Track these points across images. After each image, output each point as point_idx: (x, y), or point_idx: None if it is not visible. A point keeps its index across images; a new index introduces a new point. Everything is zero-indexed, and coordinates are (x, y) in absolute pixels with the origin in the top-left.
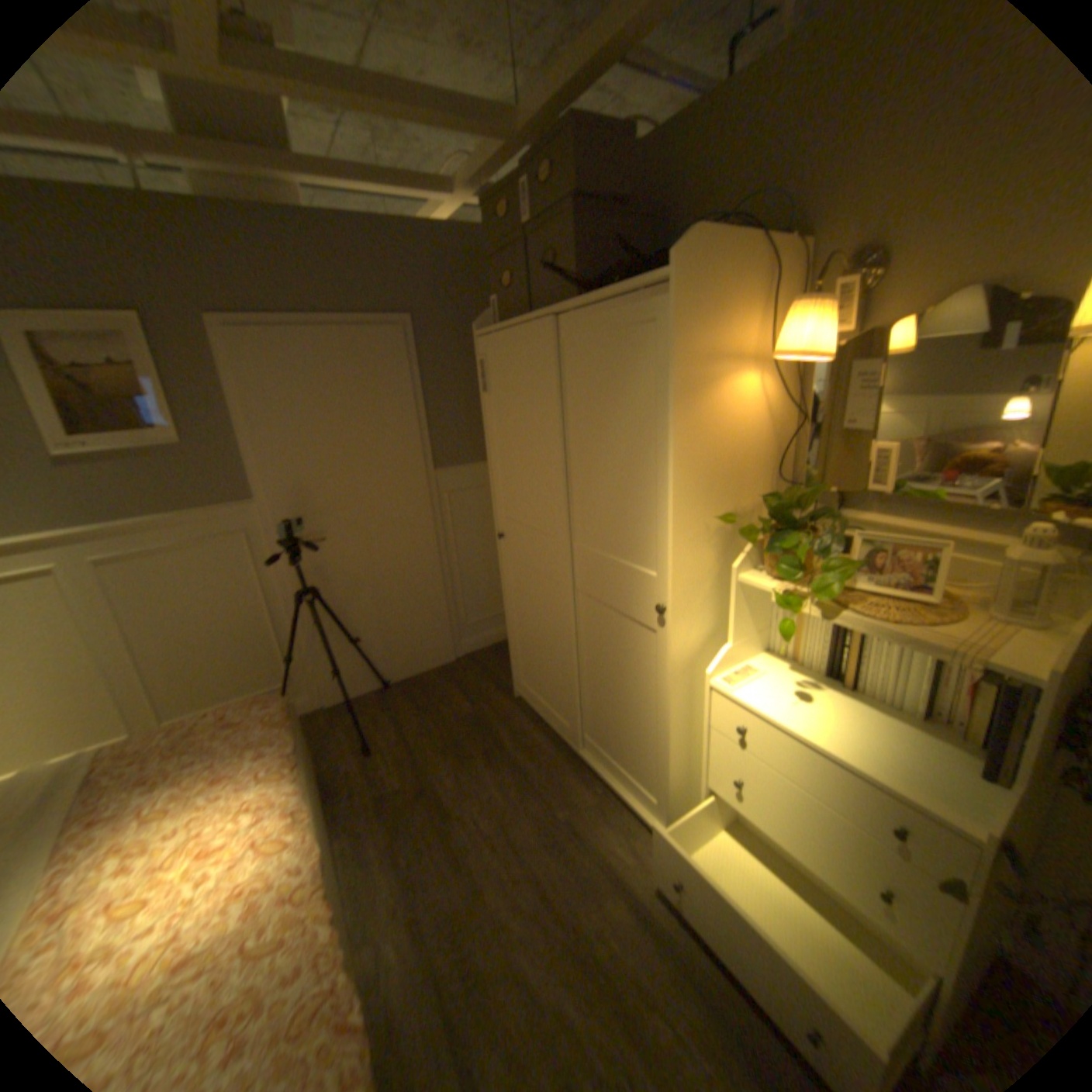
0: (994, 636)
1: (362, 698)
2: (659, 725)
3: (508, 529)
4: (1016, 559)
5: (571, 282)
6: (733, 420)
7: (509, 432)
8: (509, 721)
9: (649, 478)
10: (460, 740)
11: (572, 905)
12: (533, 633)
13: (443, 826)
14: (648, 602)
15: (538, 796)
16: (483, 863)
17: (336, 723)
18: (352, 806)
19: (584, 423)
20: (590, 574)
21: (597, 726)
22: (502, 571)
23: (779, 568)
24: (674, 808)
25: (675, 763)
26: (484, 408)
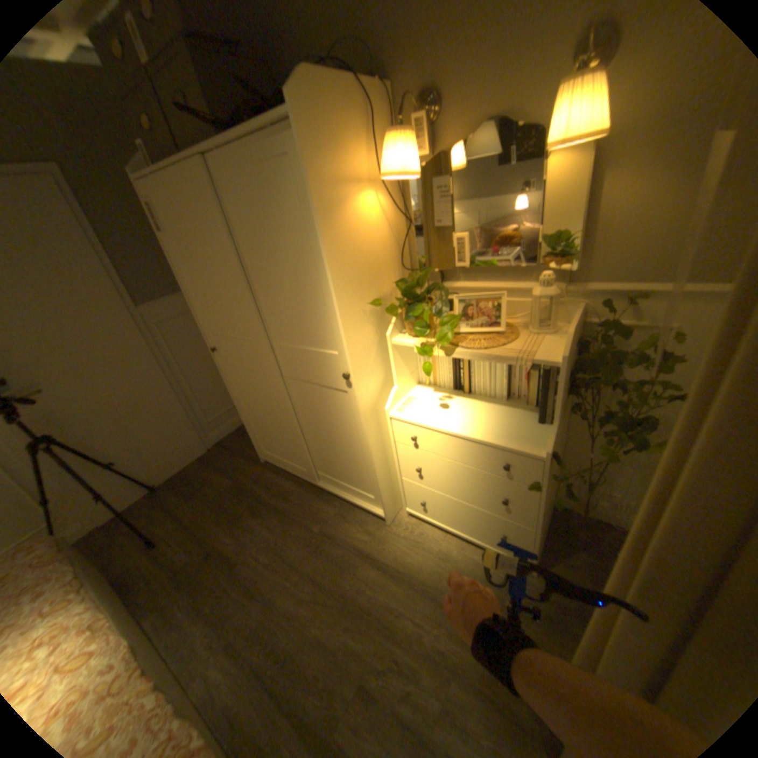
0: (533, 343)
1: (133, 504)
2: (363, 450)
3: (218, 342)
4: (537, 295)
5: (208, 122)
6: (364, 230)
7: (193, 263)
8: (262, 480)
9: (315, 283)
10: (227, 506)
11: (335, 580)
12: (261, 415)
13: (231, 570)
14: (337, 372)
15: (296, 522)
16: (268, 582)
17: (115, 532)
18: (150, 587)
19: (254, 247)
20: (291, 362)
21: (324, 463)
22: (223, 375)
23: (414, 329)
24: (385, 497)
25: (379, 470)
26: (164, 245)
